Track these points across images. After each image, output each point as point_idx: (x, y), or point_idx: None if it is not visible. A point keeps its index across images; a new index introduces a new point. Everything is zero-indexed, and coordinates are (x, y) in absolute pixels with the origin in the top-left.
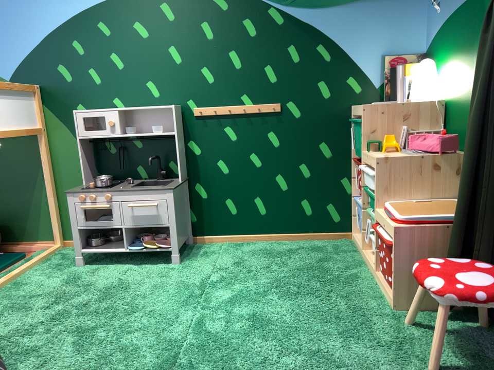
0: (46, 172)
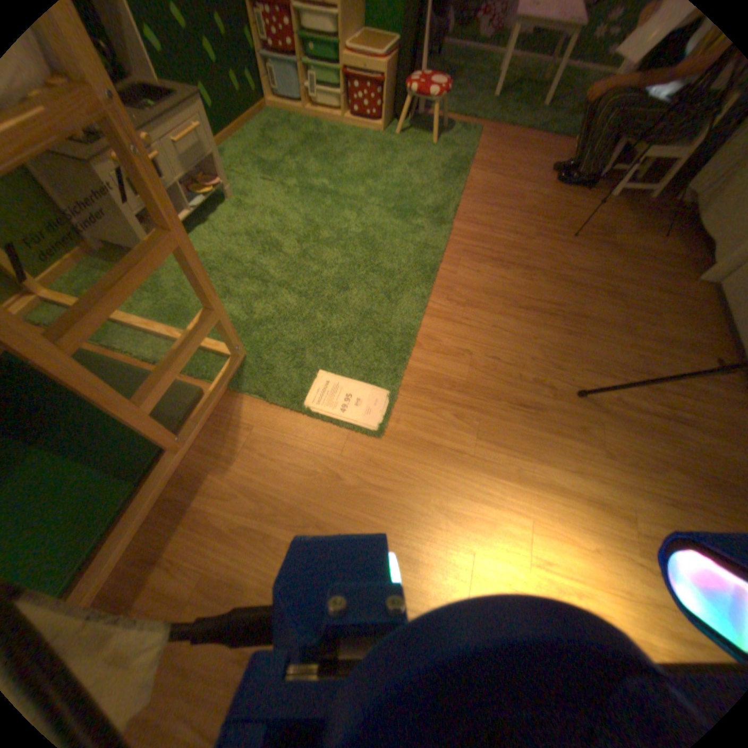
0: None
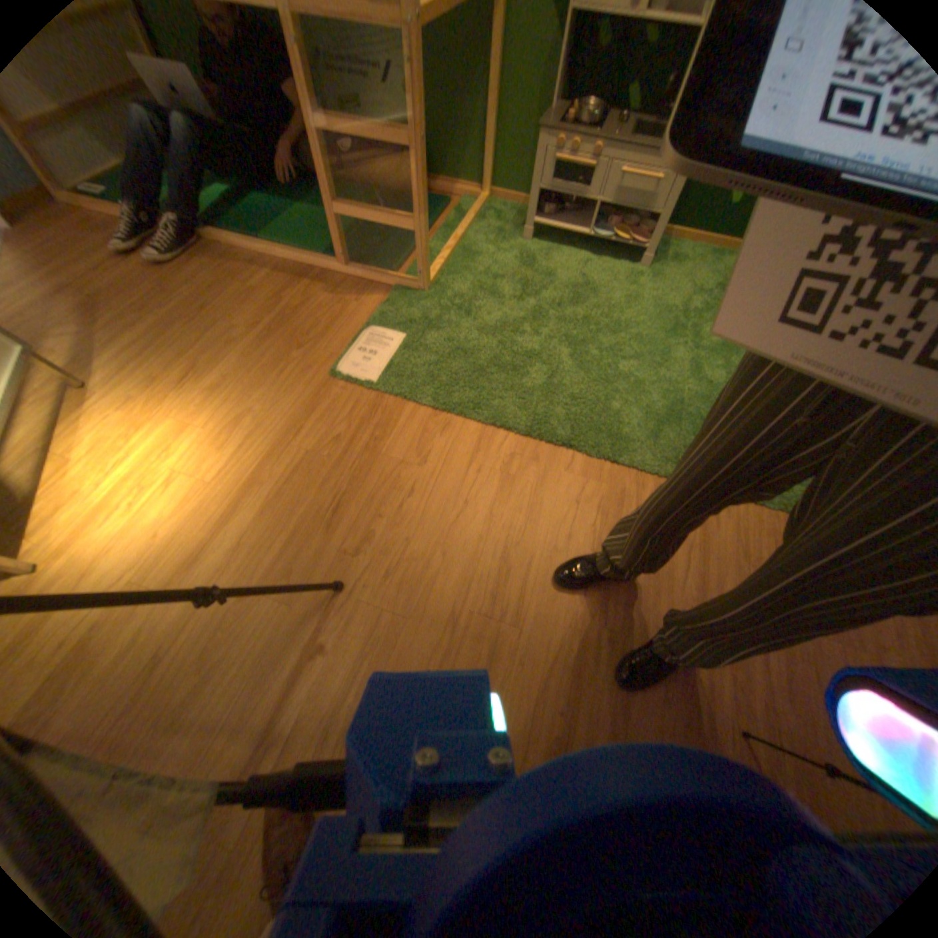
0: (491, 66)
